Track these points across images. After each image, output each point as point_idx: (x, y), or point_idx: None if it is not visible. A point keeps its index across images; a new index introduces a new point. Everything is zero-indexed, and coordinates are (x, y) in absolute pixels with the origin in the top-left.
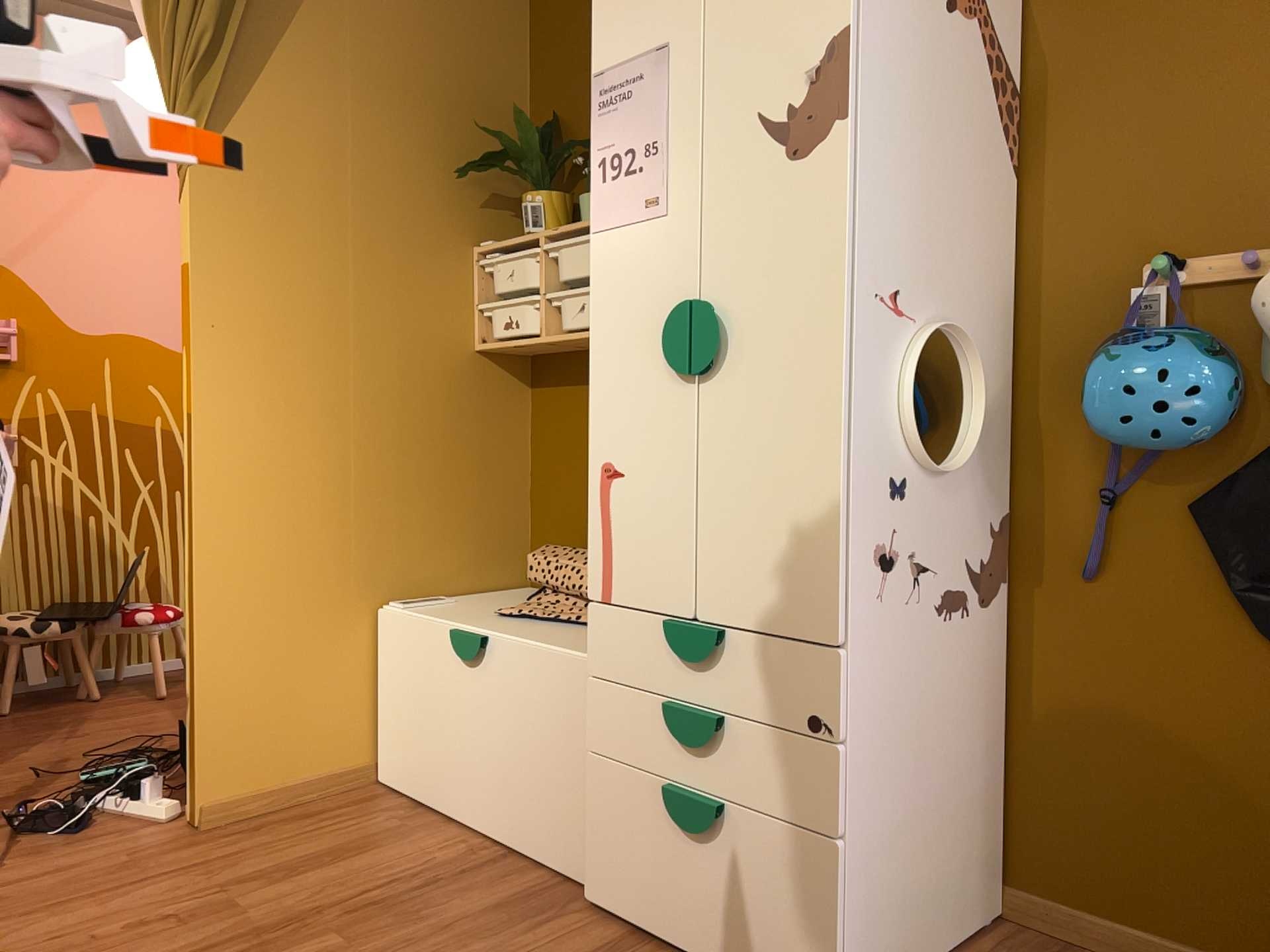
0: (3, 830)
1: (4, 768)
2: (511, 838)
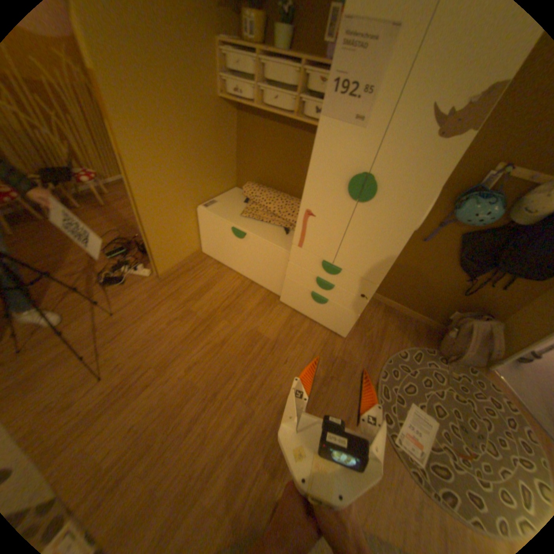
0: (98, 286)
1: (72, 253)
2: (252, 279)
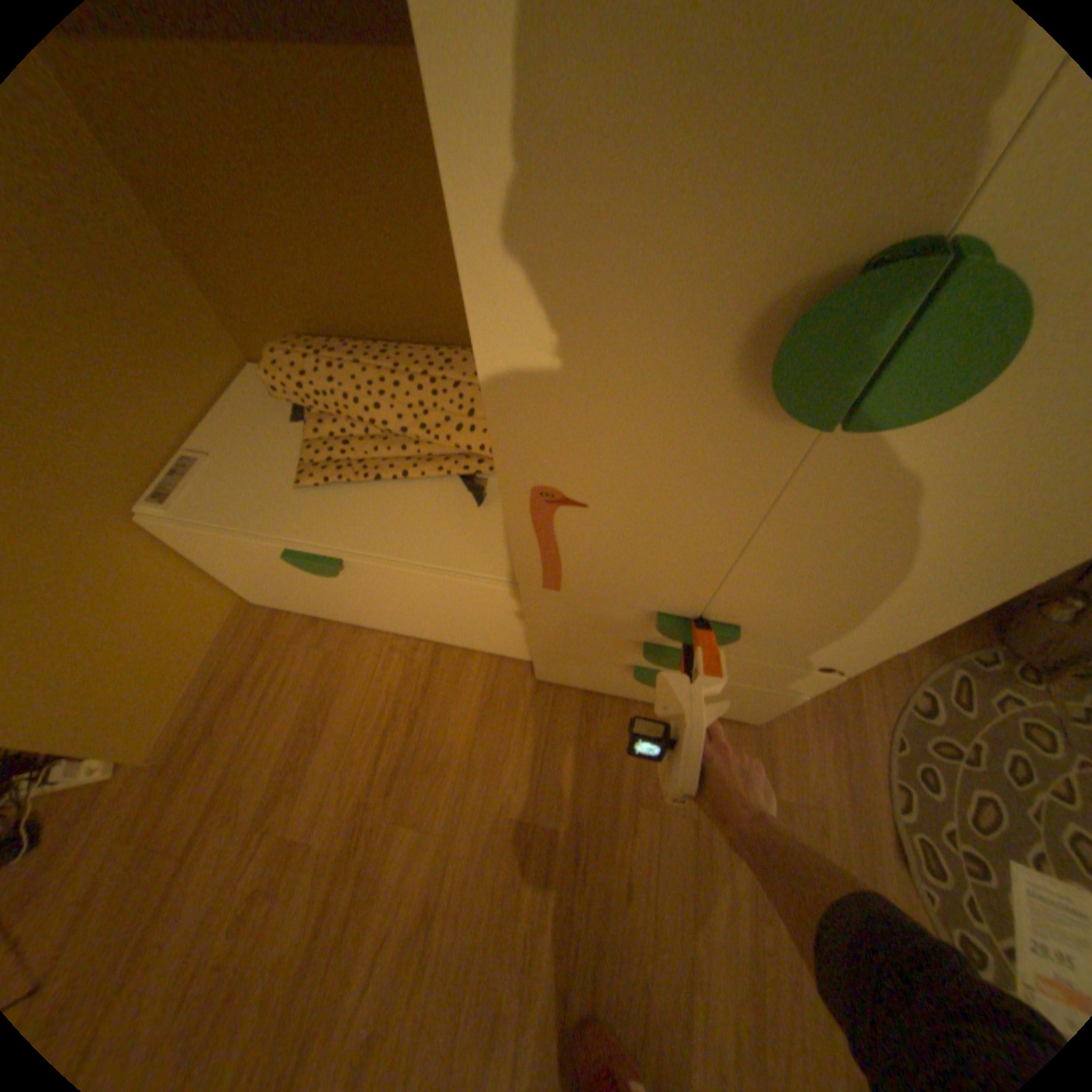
0: None
1: None
2: (434, 639)
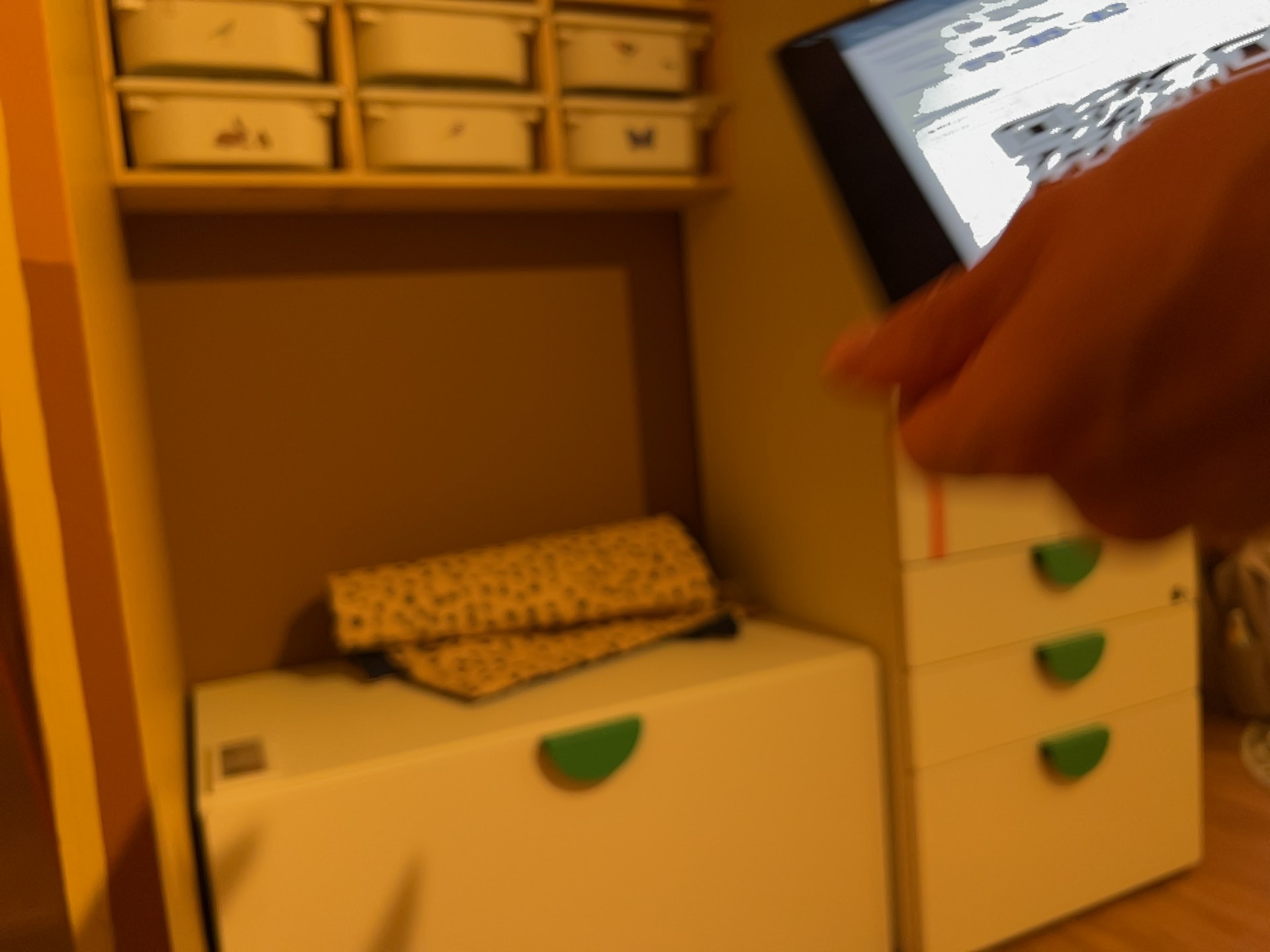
0: None
1: None
2: None
